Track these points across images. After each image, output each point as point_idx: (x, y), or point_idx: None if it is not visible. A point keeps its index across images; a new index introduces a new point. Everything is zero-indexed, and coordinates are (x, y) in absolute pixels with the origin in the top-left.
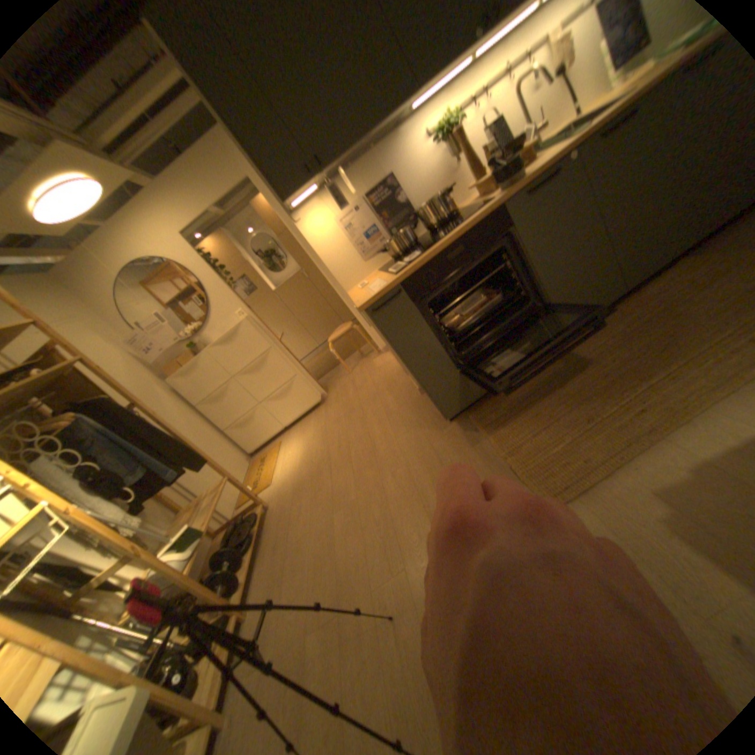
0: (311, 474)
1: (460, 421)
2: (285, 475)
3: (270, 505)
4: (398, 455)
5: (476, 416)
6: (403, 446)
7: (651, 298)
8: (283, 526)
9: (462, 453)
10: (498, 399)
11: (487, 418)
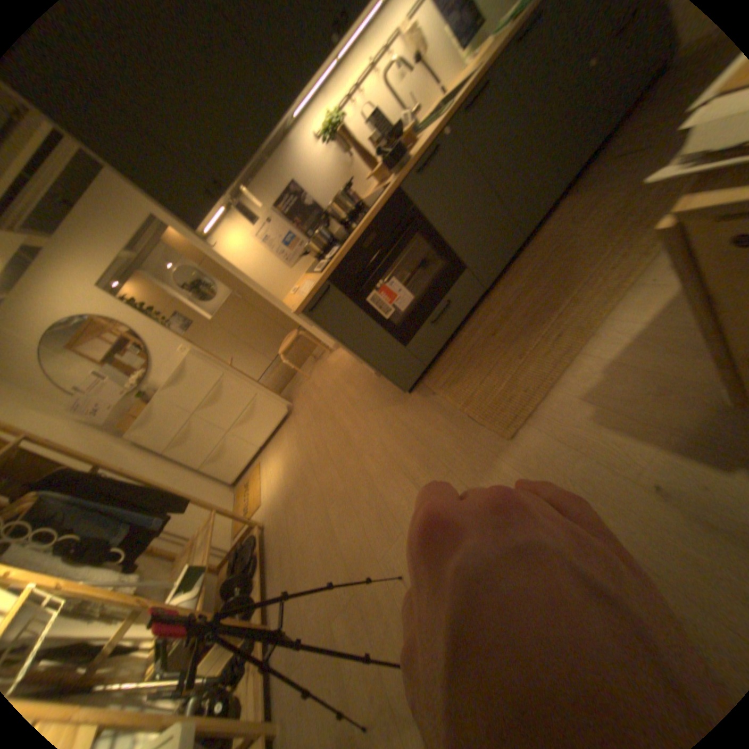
0: (297, 481)
1: (418, 389)
2: (272, 490)
3: (265, 522)
4: (371, 436)
5: (430, 381)
6: (374, 427)
7: (546, 238)
8: (283, 536)
9: (426, 416)
10: (444, 361)
11: (439, 379)
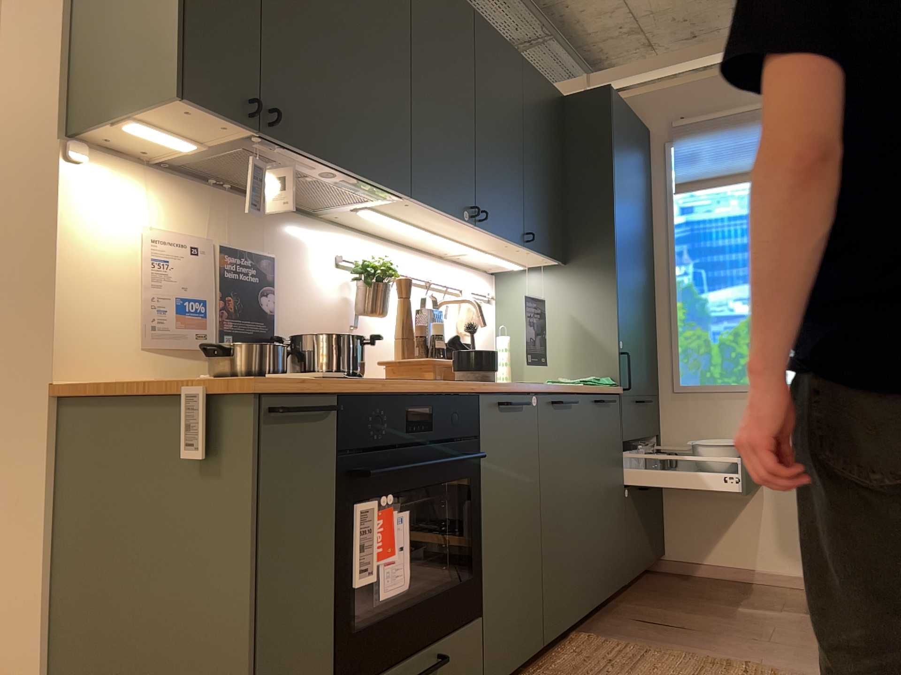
0: None
1: None
2: None
3: None
4: None
5: None
6: None
7: (571, 671)
8: None
9: None
10: None
11: None
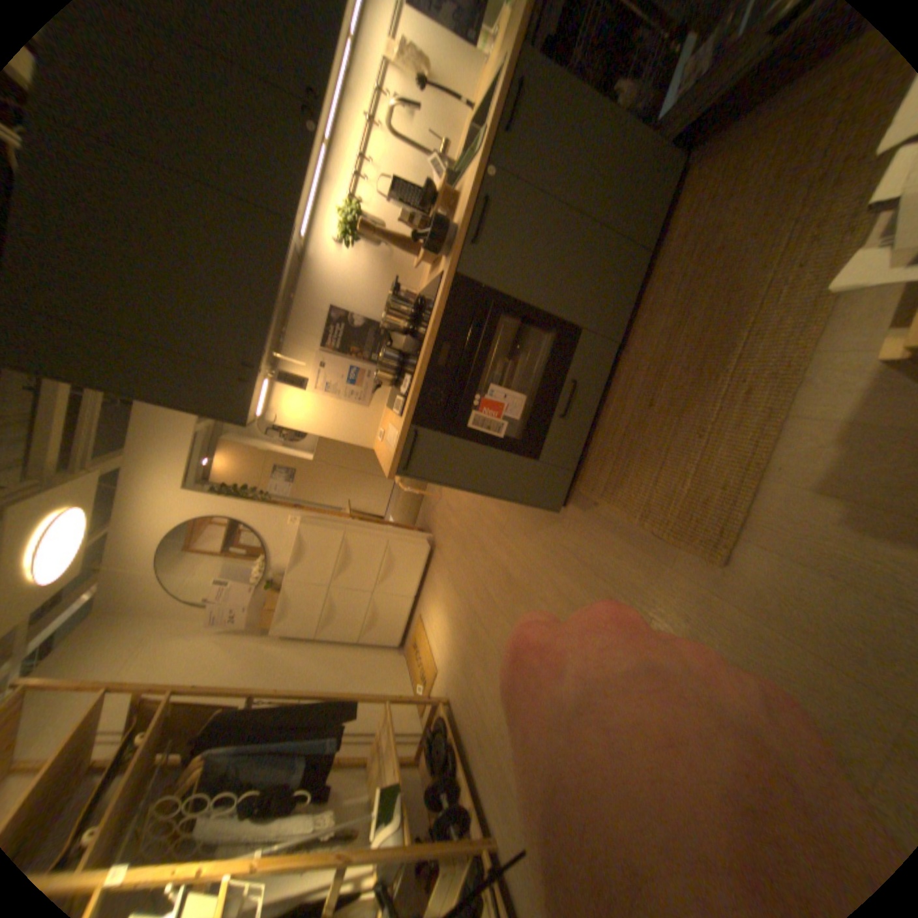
0: (467, 638)
1: (573, 499)
2: (443, 651)
3: (449, 694)
4: (535, 572)
5: (585, 486)
6: (535, 559)
7: (681, 240)
8: (474, 713)
9: (596, 538)
10: (595, 453)
11: (597, 482)
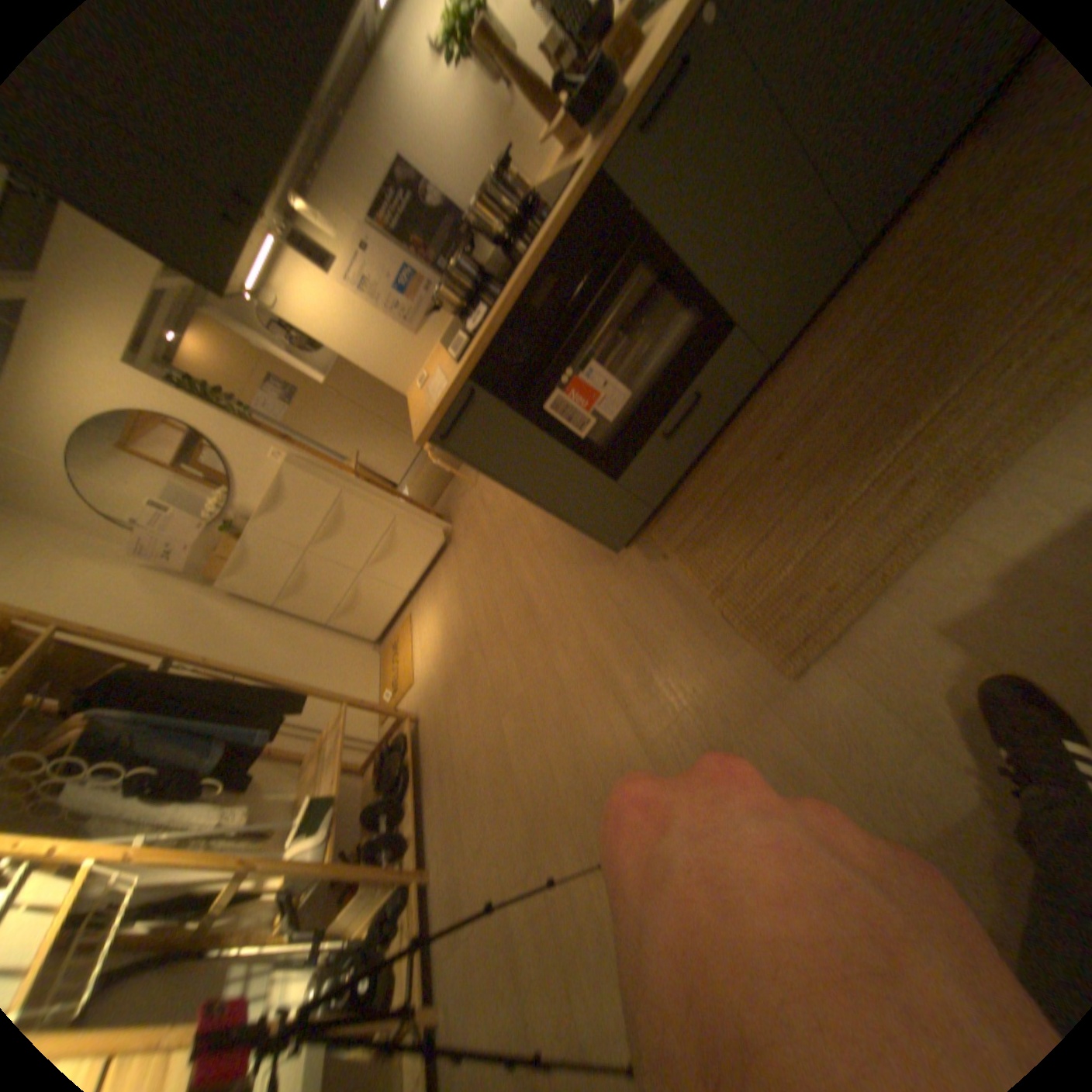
0: (459, 658)
1: (639, 542)
2: (427, 663)
3: (420, 711)
4: (564, 612)
5: (660, 531)
6: (568, 596)
7: (906, 249)
8: (443, 741)
9: (651, 597)
10: (687, 496)
11: (676, 531)
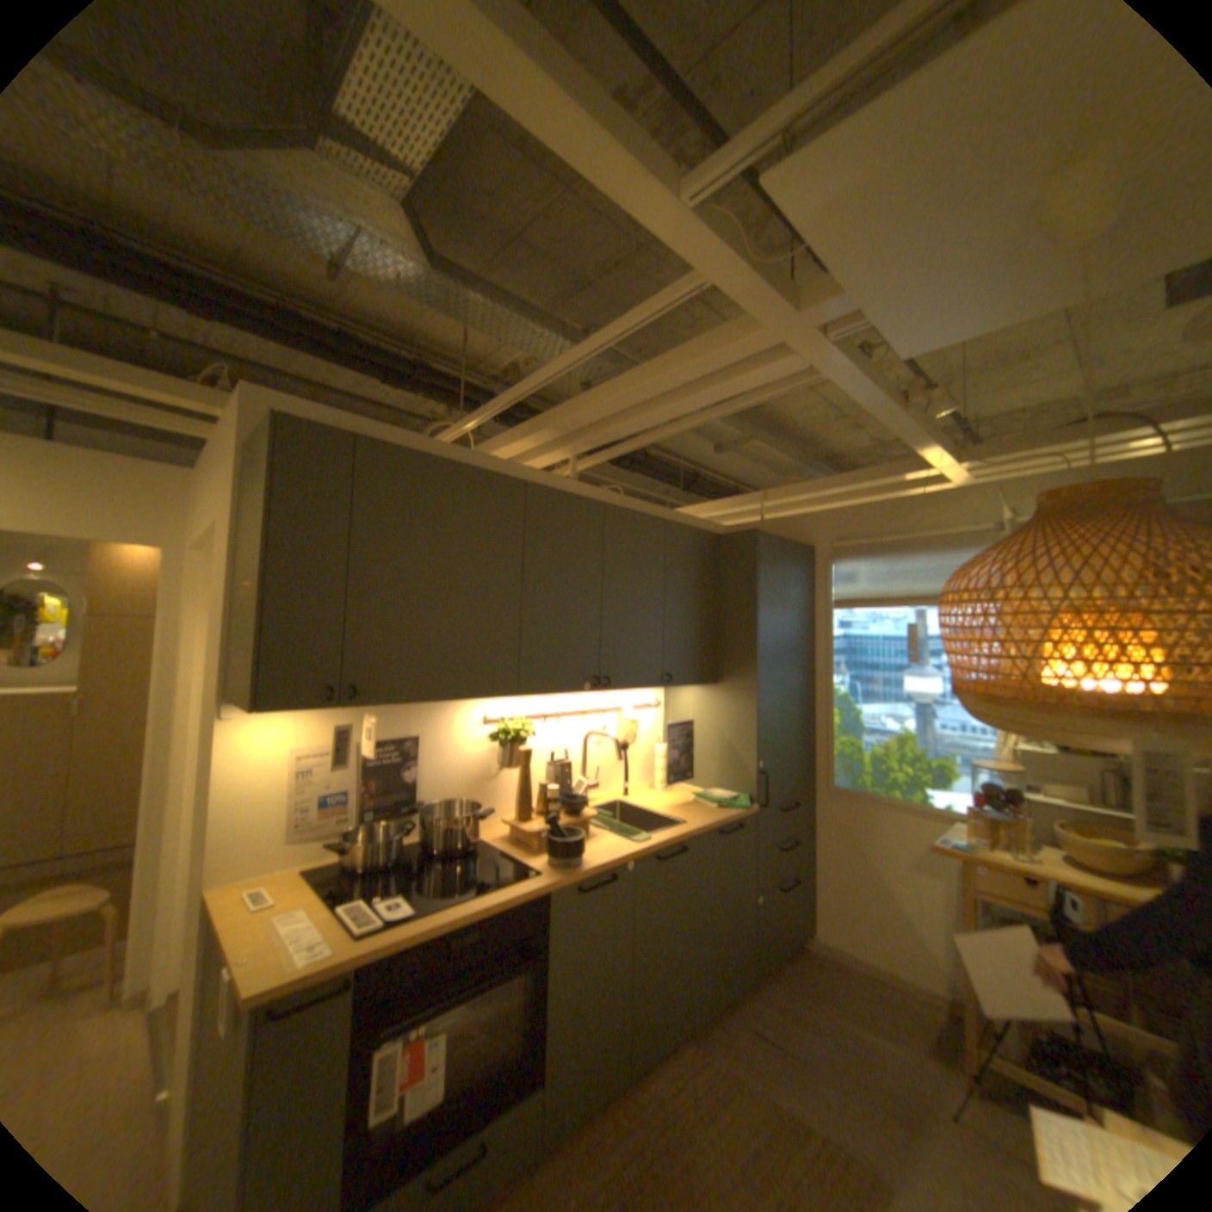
0: None
1: None
2: None
3: None
4: None
5: None
6: None
7: (654, 1110)
8: None
9: None
10: None
11: None
